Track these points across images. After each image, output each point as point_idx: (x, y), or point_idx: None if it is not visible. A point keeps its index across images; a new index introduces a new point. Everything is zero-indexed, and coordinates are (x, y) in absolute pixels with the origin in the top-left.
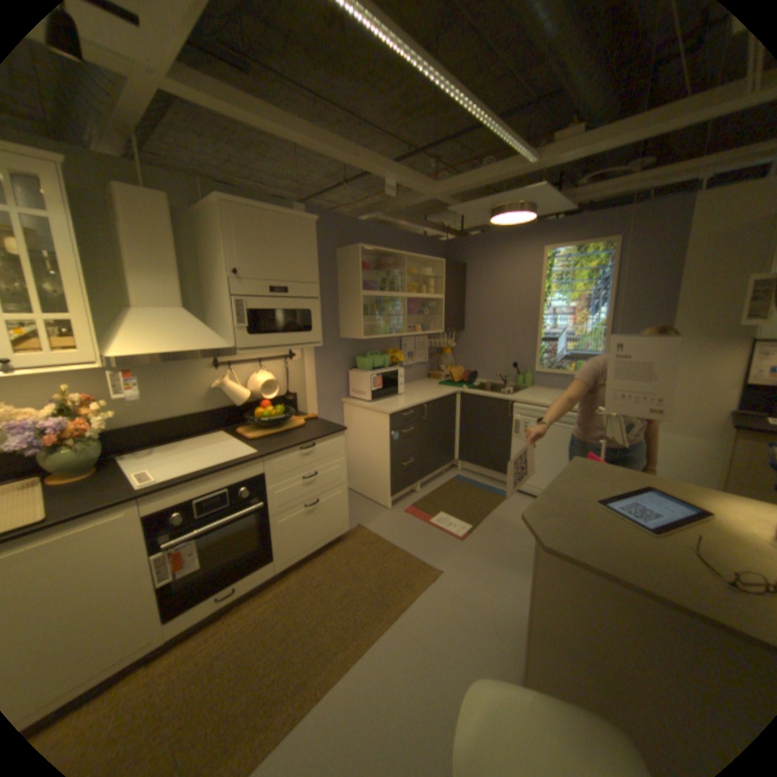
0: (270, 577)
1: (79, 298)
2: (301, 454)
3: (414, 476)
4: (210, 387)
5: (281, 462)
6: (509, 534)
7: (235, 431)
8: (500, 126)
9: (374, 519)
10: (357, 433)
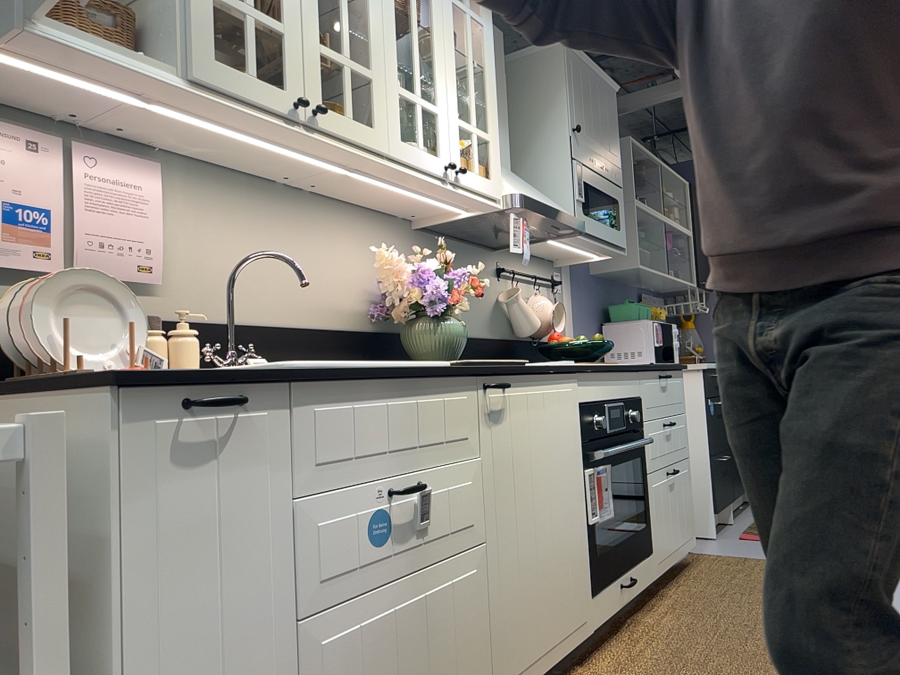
0: (652, 581)
1: (495, 119)
2: (661, 386)
3: (730, 488)
4: (496, 304)
5: (651, 387)
6: None
7: None
8: None
9: (704, 546)
10: None
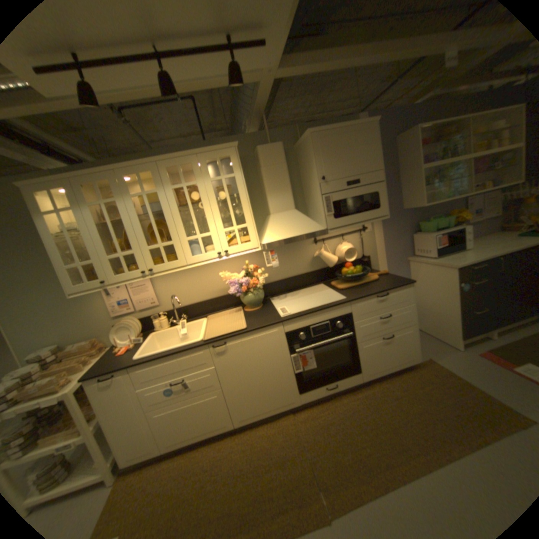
0: (360, 384)
1: (249, 215)
2: (378, 301)
3: (491, 325)
4: (313, 256)
5: (363, 306)
6: None
7: (330, 284)
8: None
9: (446, 357)
10: (424, 285)
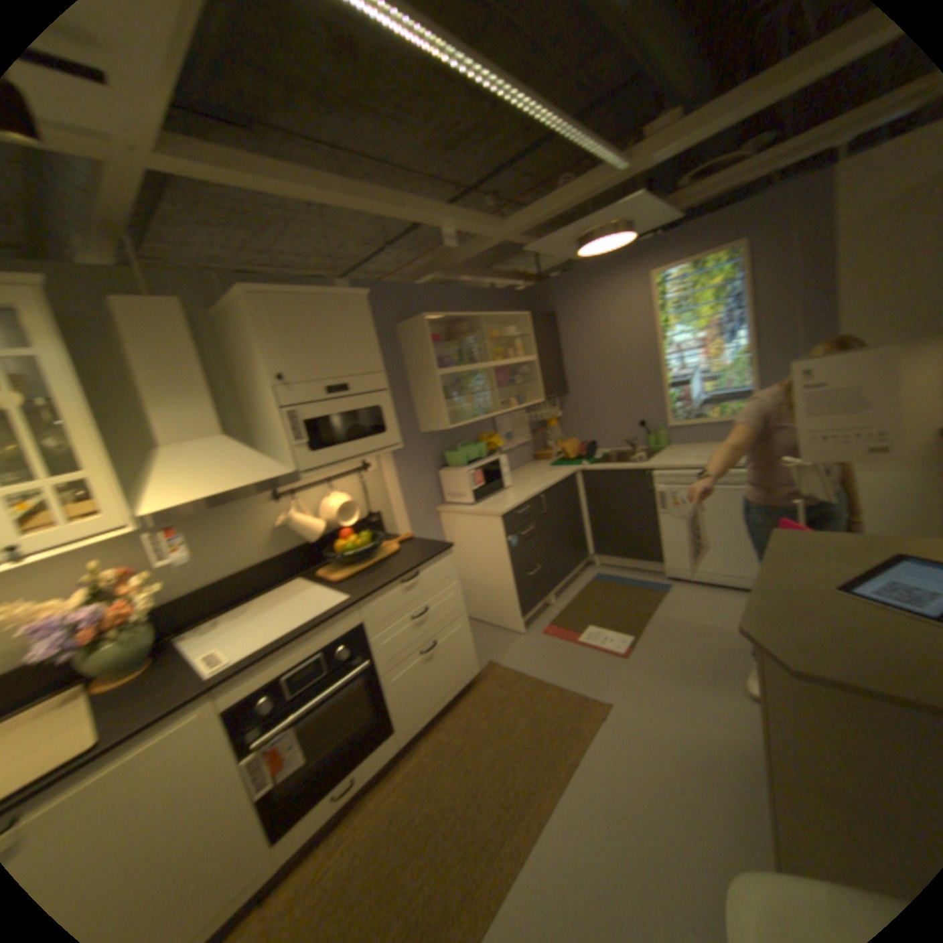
0: (395, 753)
1: (97, 447)
2: (406, 588)
3: (547, 586)
4: (276, 525)
5: (383, 603)
6: (684, 638)
7: (317, 574)
8: (580, 129)
9: (508, 650)
10: (465, 546)
